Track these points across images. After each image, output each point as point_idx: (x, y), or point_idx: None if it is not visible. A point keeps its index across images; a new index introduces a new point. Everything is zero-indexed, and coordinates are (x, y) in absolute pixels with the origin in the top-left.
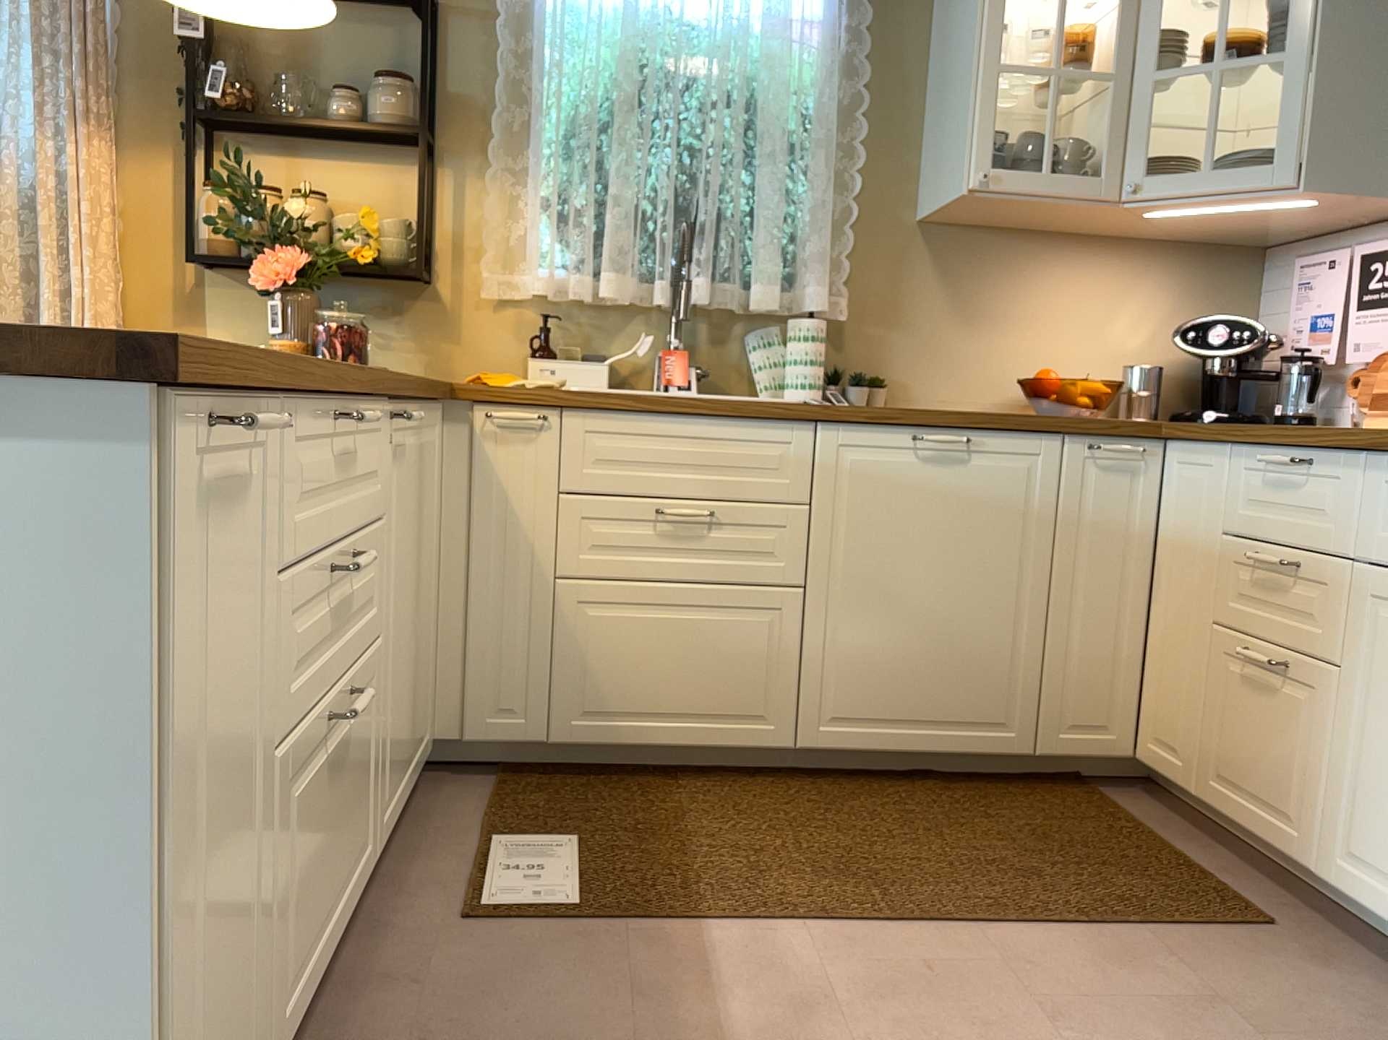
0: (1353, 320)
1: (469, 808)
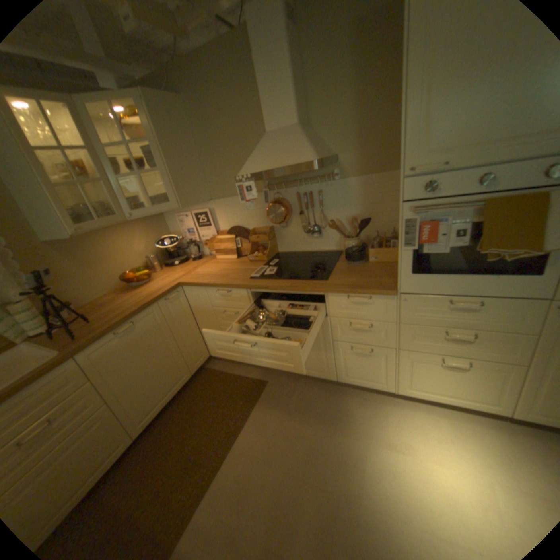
0: (198, 229)
1: None
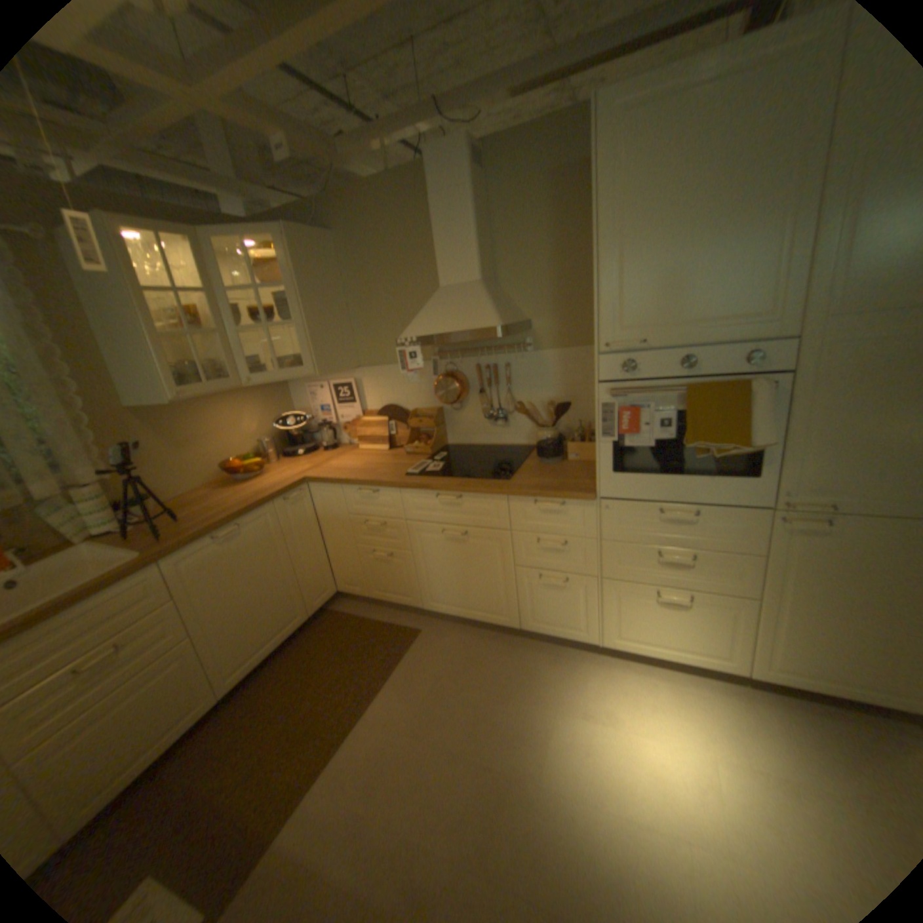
0: (336, 408)
1: None
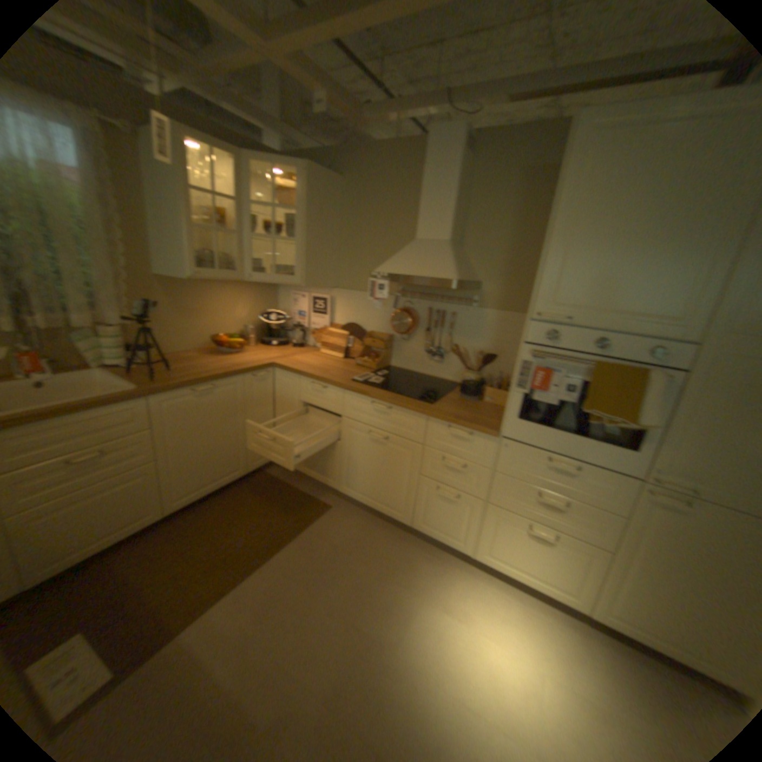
0: (309, 315)
1: None
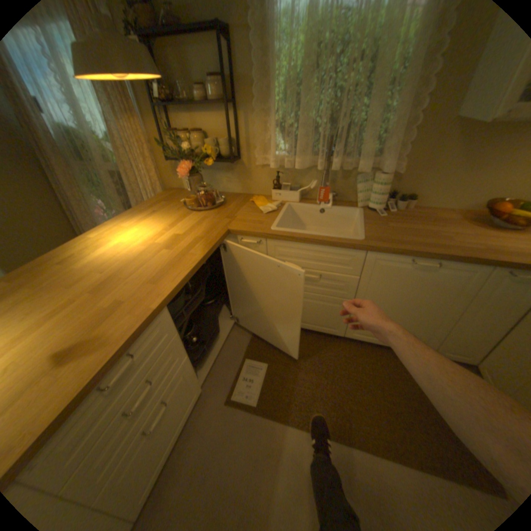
0: None
1: (246, 339)
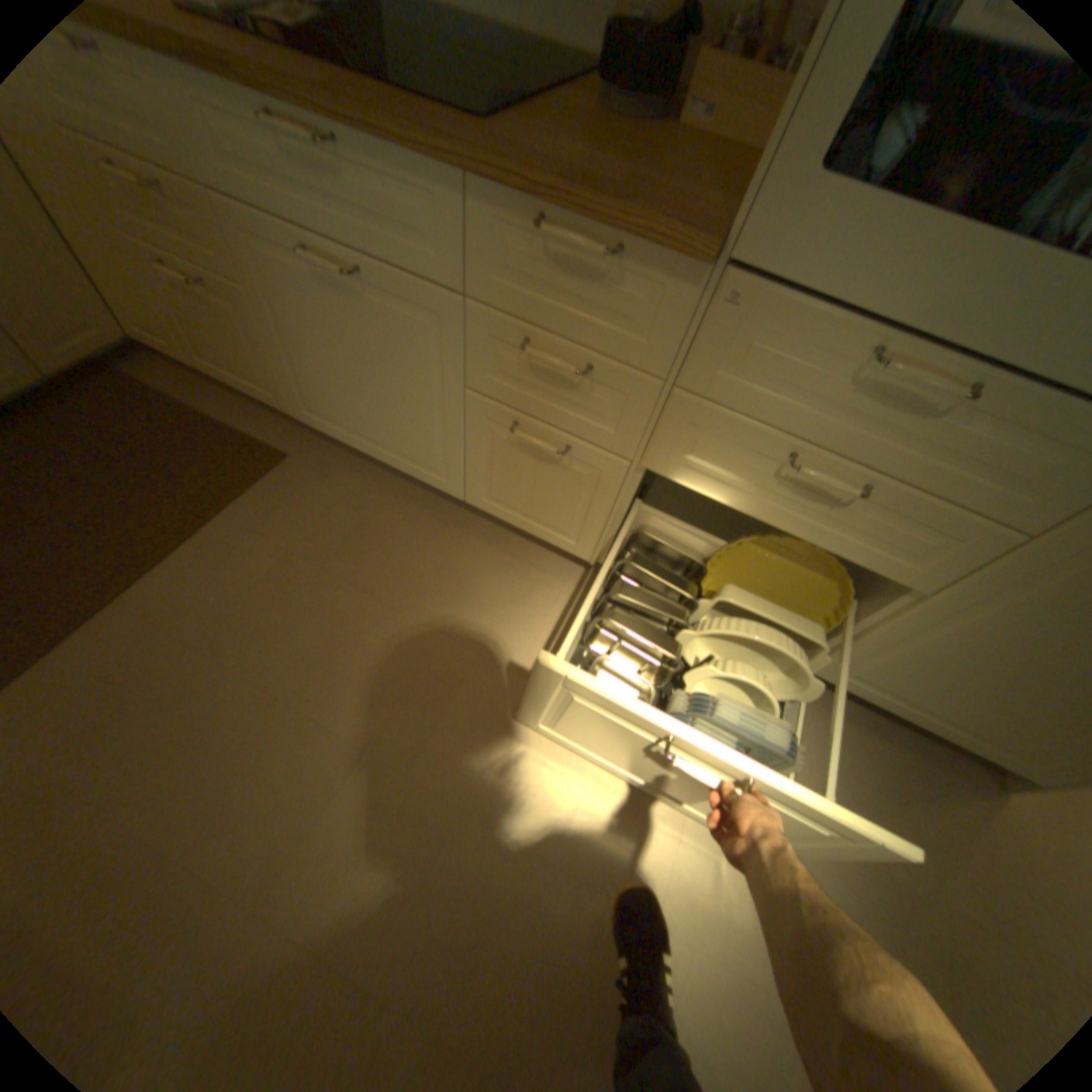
0: None
1: None
